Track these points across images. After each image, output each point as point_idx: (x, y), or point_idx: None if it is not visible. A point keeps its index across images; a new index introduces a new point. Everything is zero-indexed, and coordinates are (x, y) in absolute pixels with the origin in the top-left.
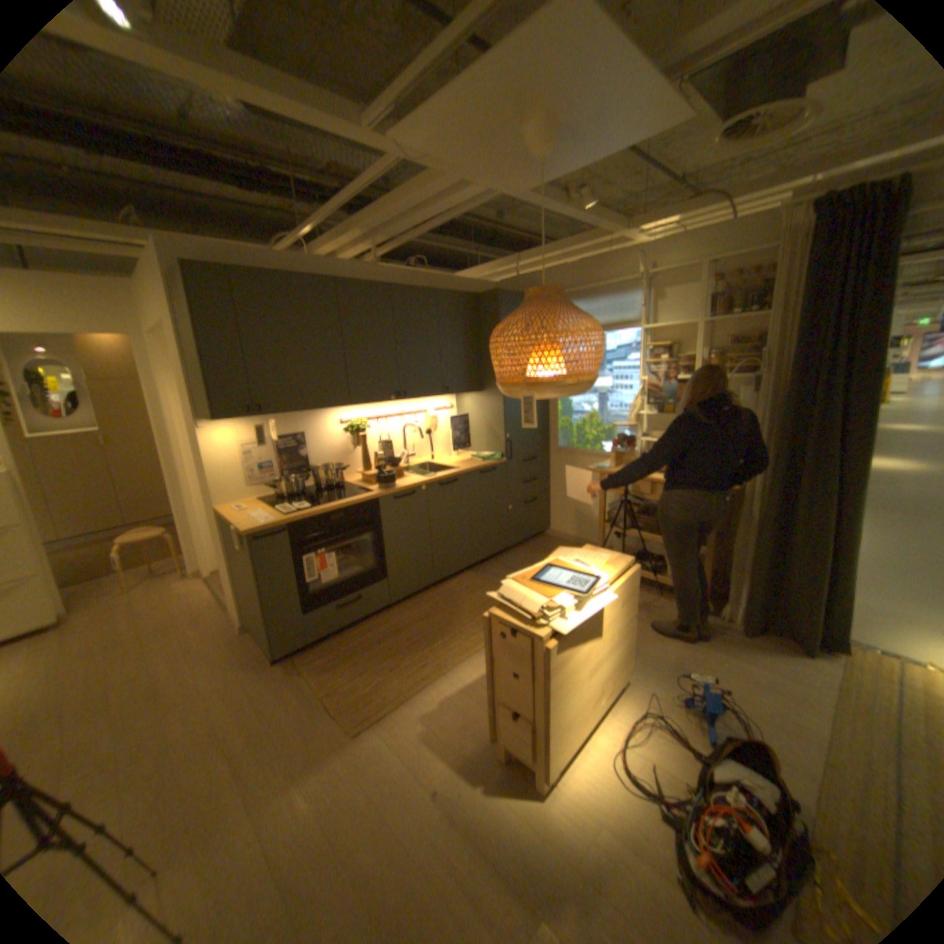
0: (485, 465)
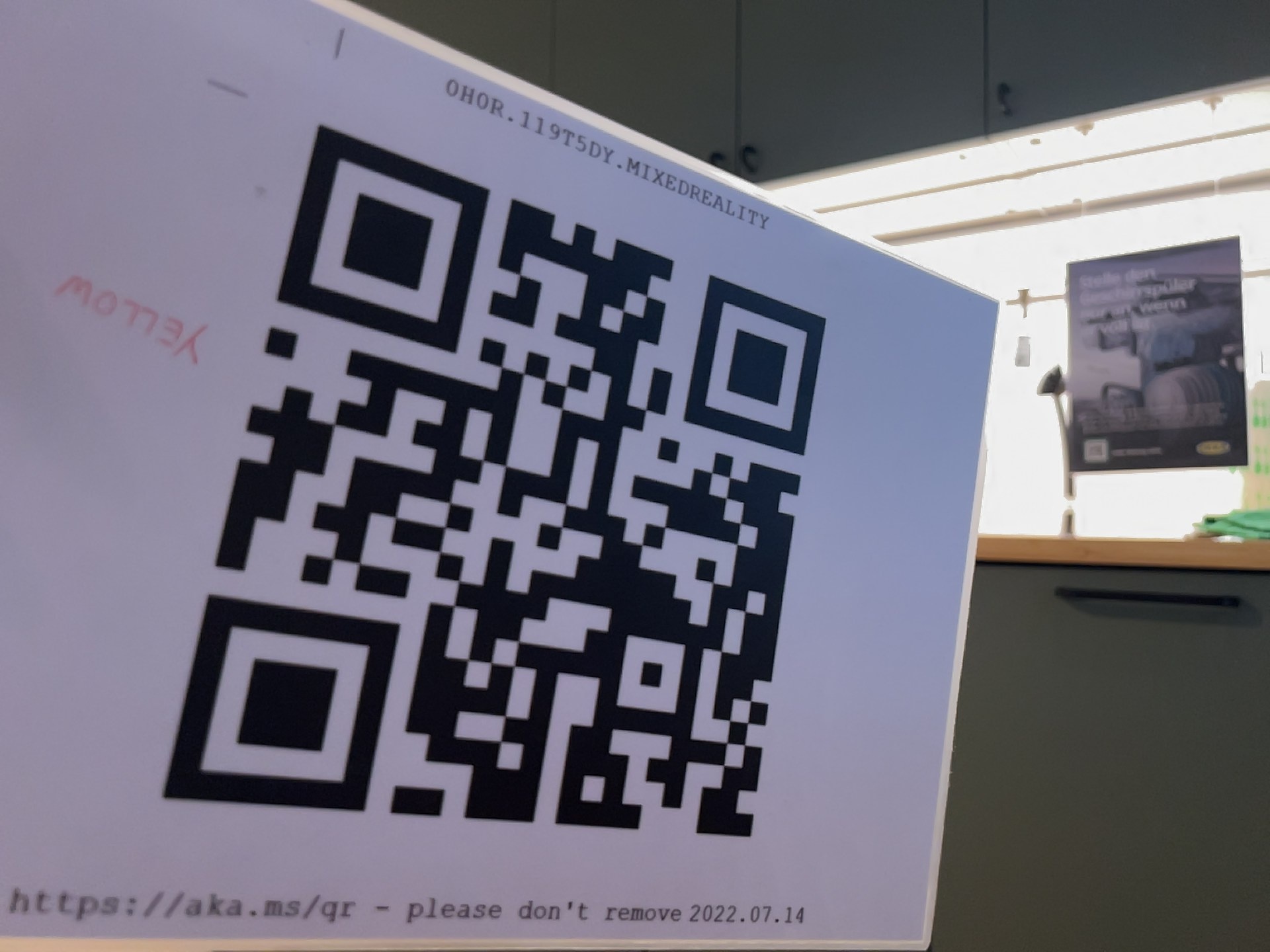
0: (1170, 552)
